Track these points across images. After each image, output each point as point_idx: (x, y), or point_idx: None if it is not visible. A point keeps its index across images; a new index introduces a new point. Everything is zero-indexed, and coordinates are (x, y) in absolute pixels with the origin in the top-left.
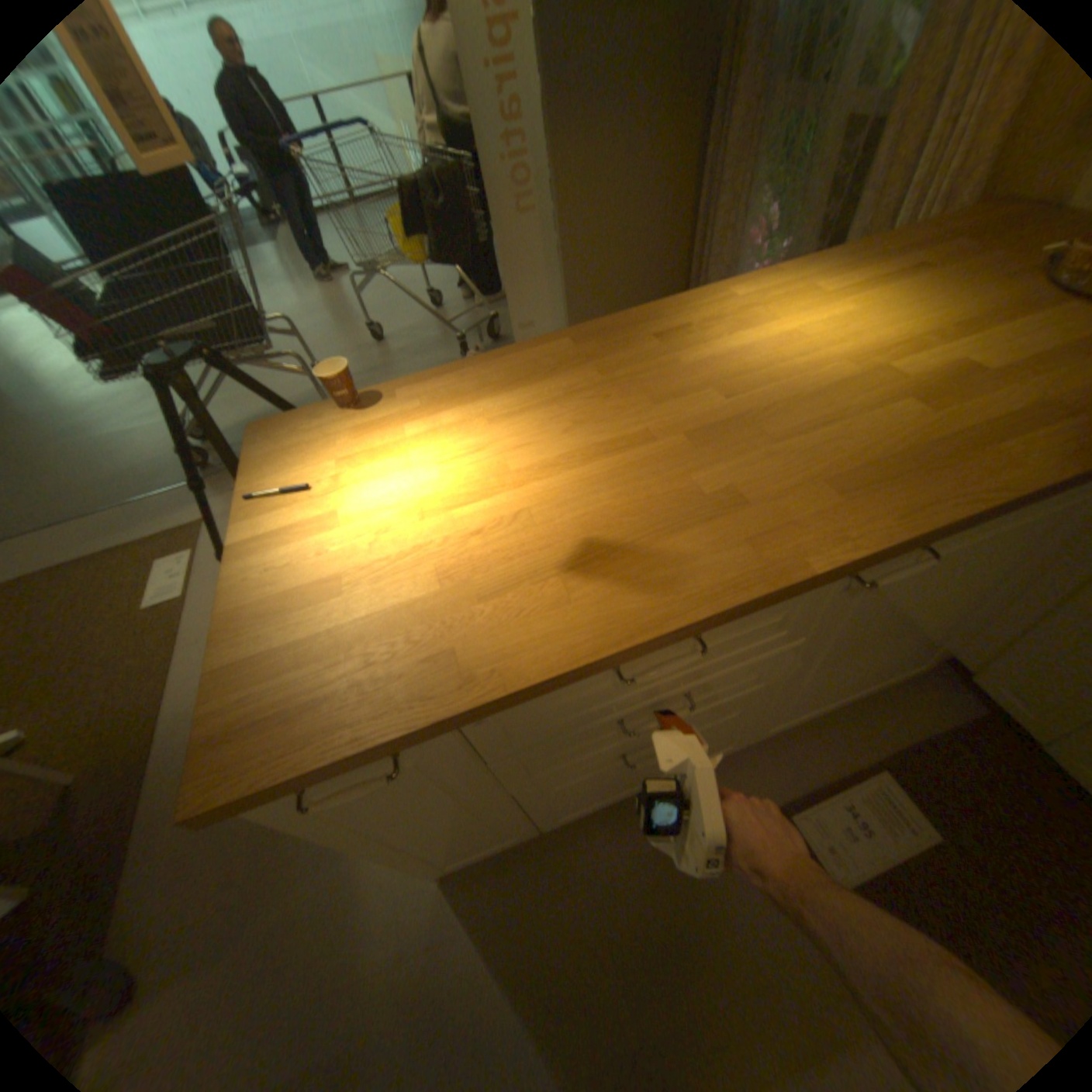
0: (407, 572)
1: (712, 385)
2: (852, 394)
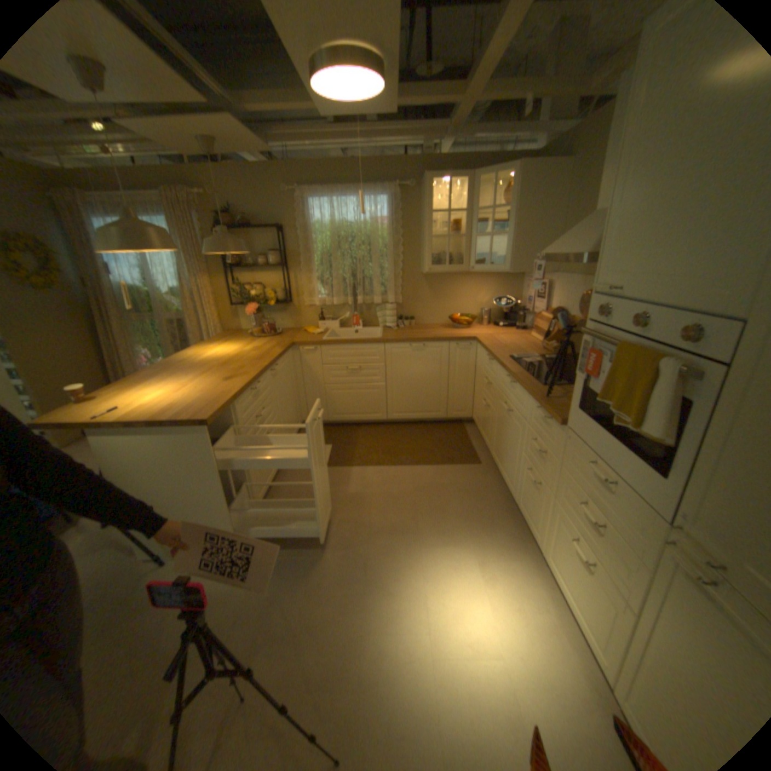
0: (189, 396)
1: (211, 362)
2: (242, 355)
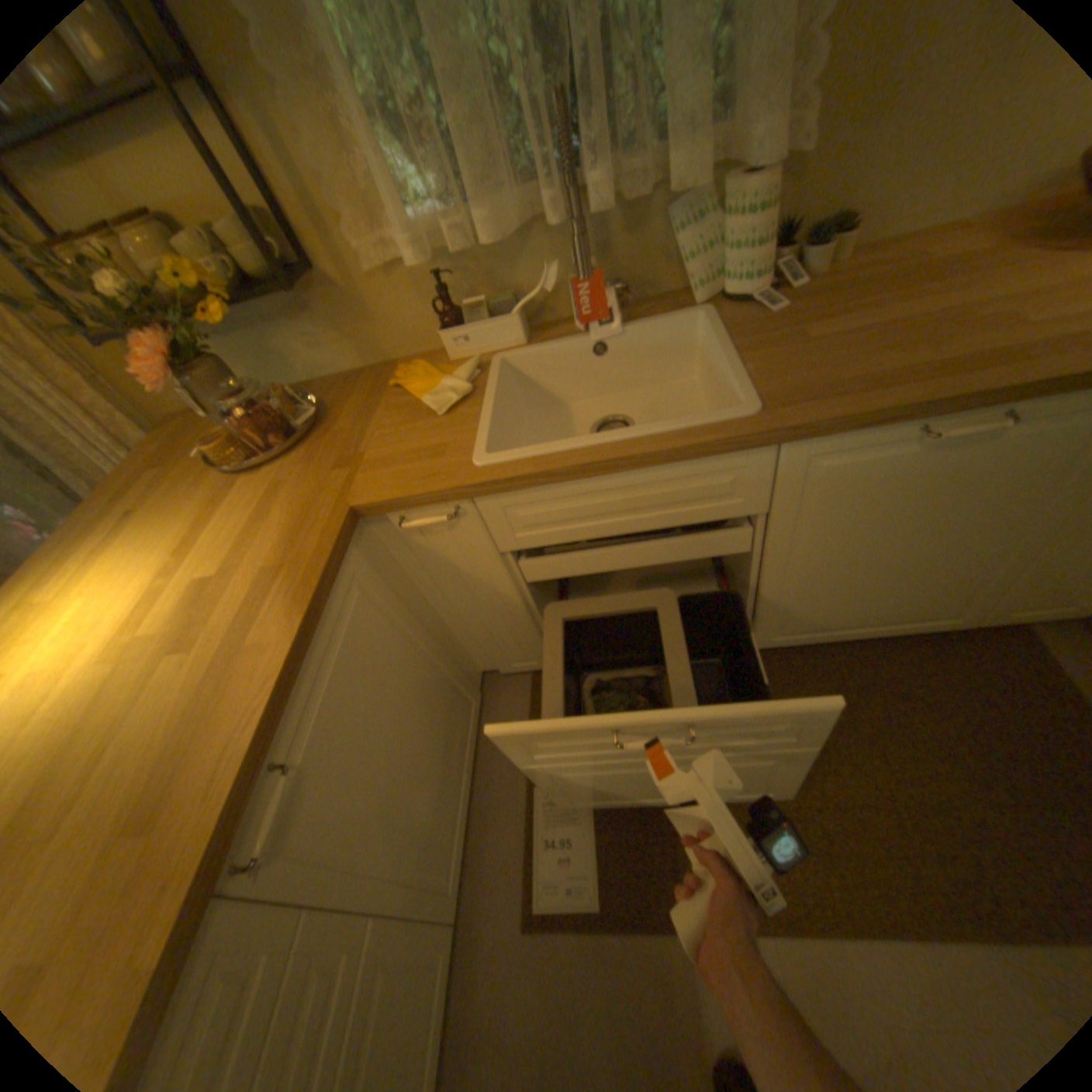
0: None
1: None
2: (109, 702)
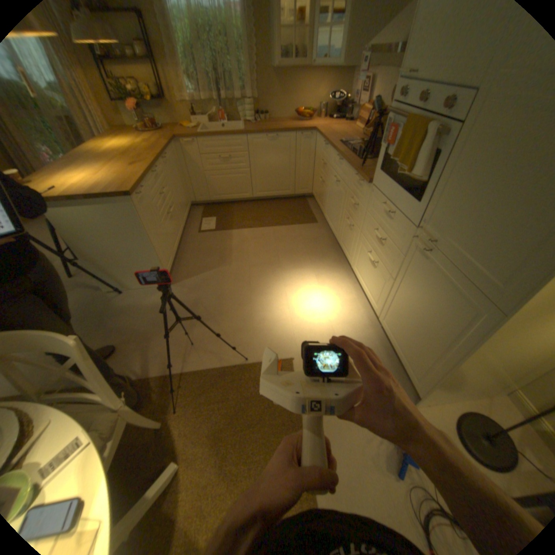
0: (106, 176)
1: (111, 152)
2: (134, 145)
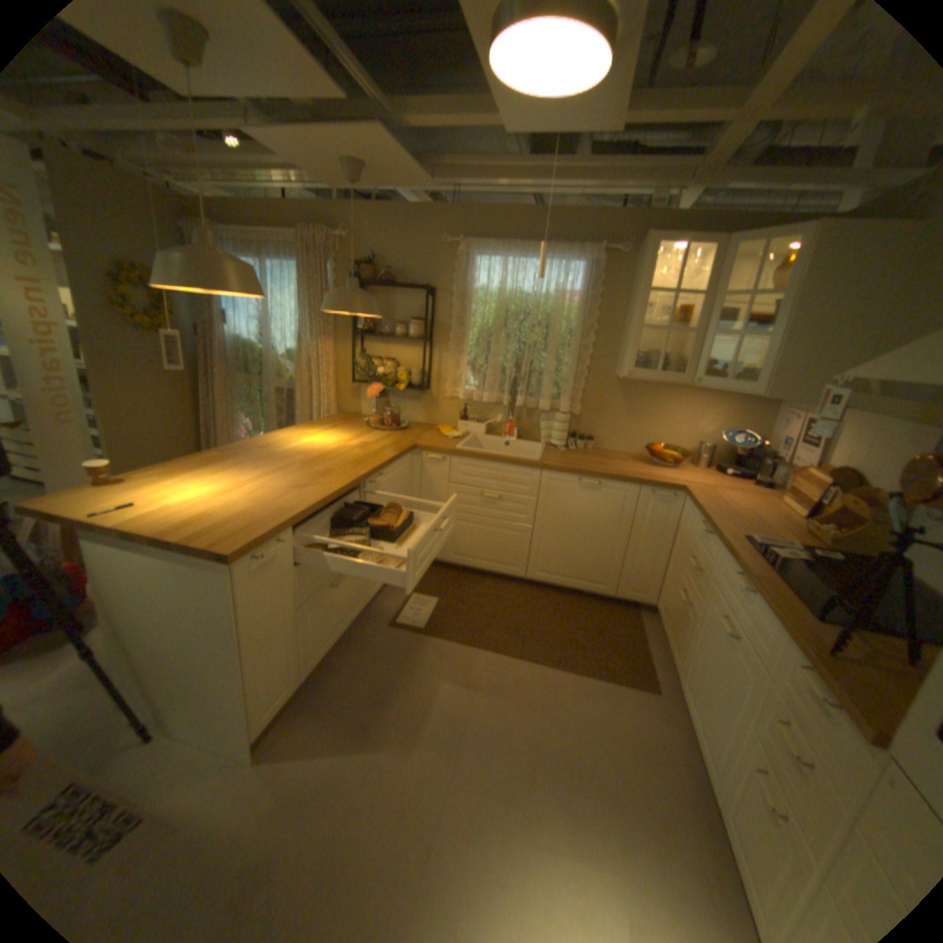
0: (236, 504)
1: (297, 455)
2: (341, 451)
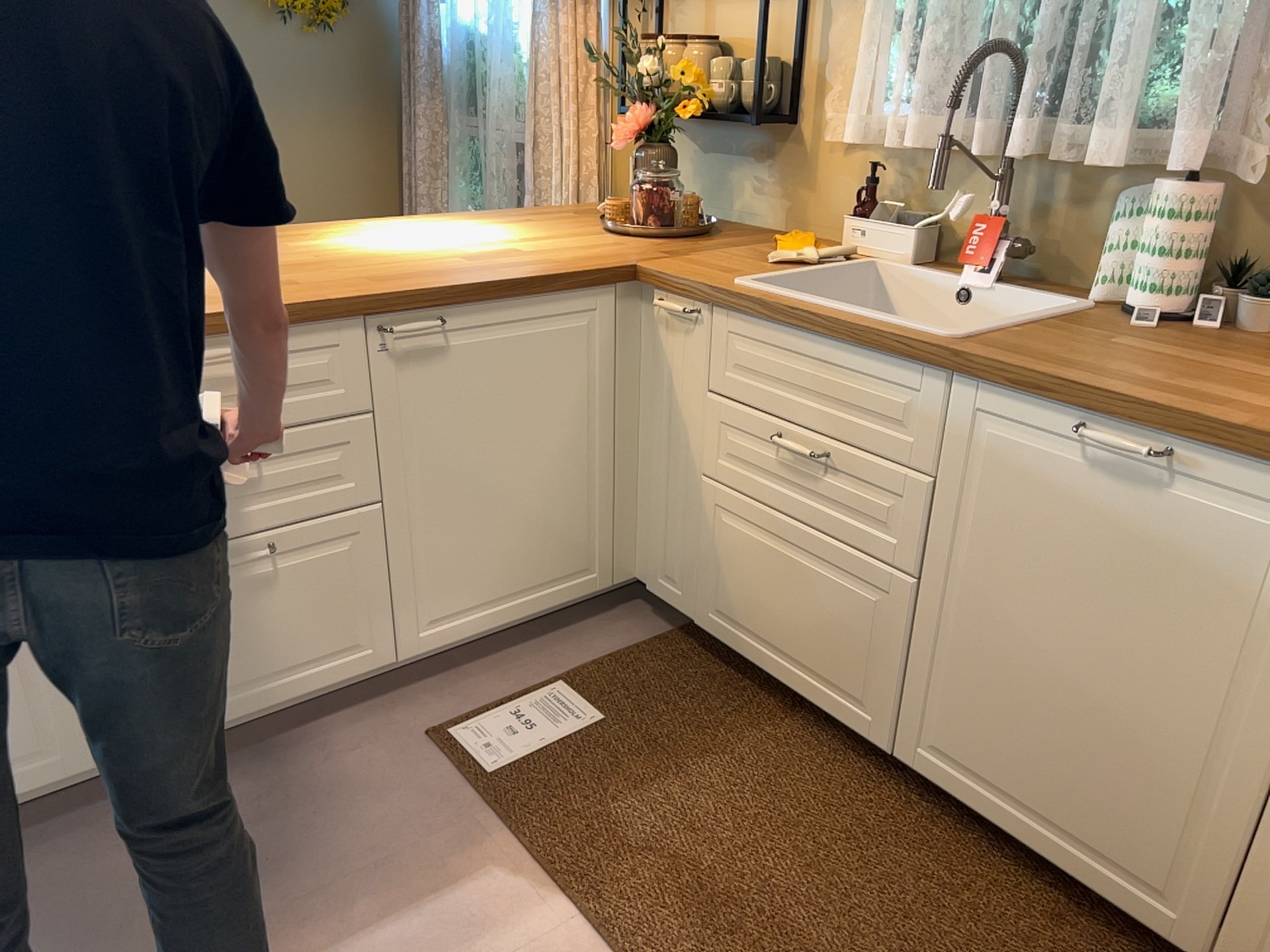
0: None
1: (309, 254)
2: (417, 257)
